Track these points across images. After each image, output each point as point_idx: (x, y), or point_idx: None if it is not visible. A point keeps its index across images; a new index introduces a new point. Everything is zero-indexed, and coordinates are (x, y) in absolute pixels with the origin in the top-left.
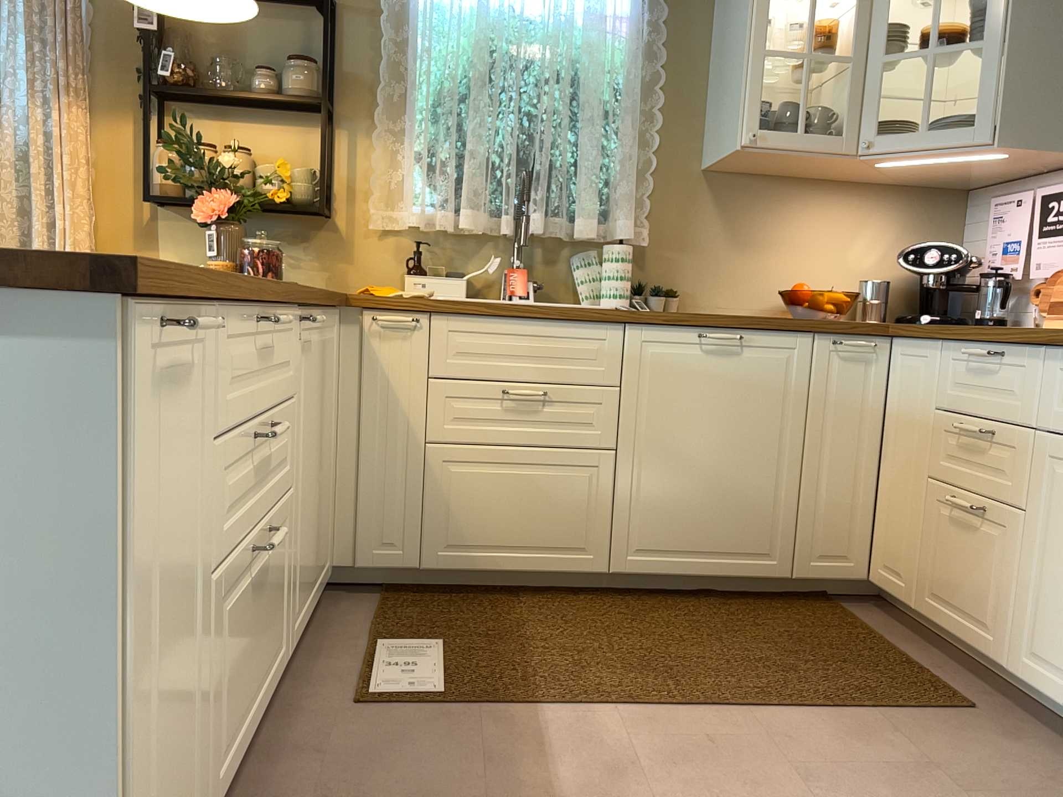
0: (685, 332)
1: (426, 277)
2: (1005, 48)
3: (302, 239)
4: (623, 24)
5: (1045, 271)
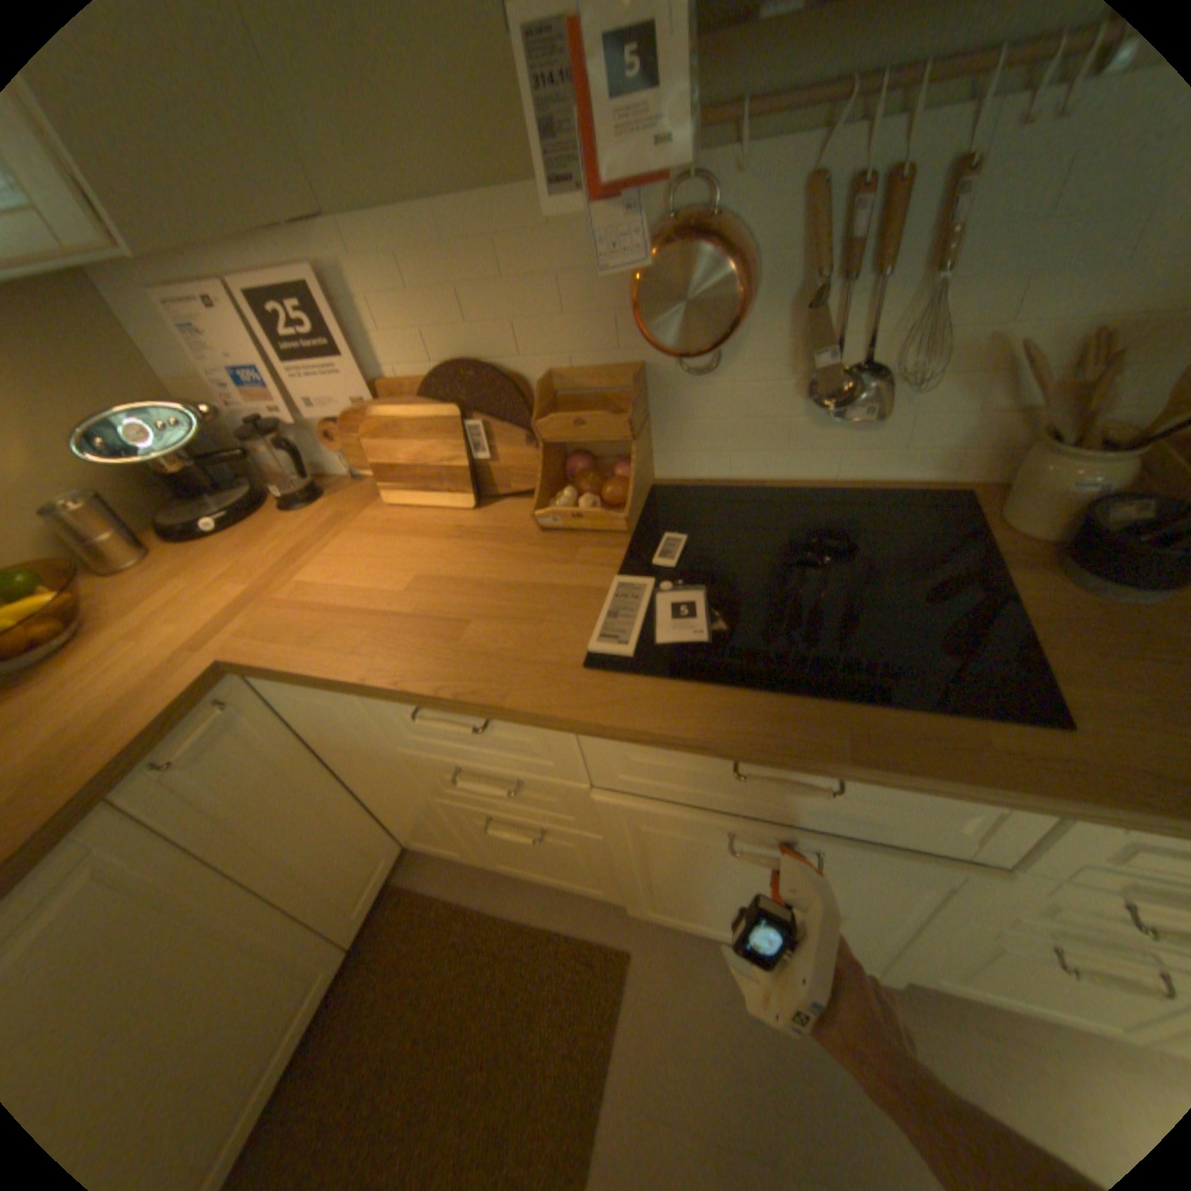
0: None
1: None
2: None
3: None
4: None
5: (320, 408)
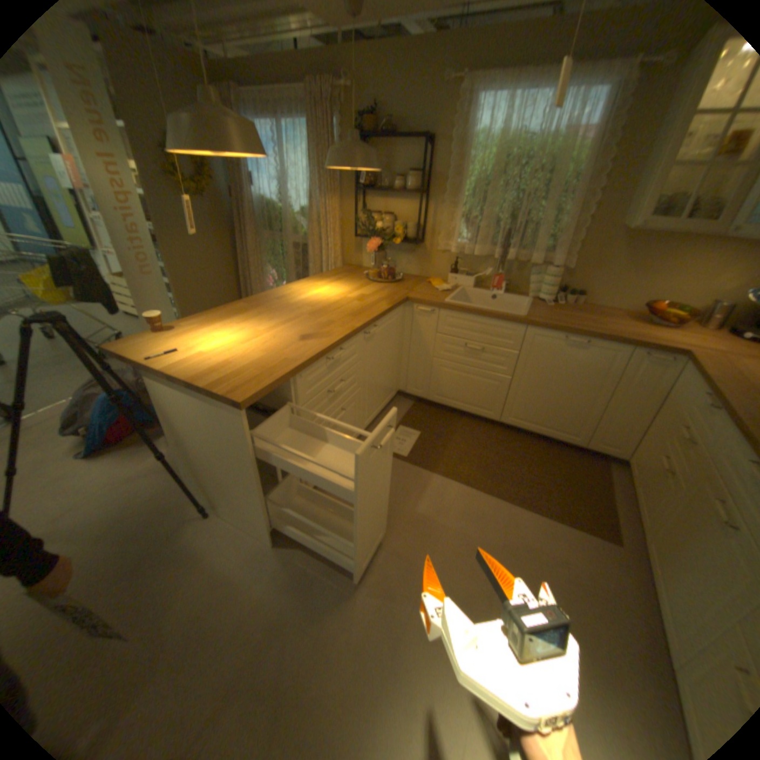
0: (557, 334)
1: (456, 275)
2: None
3: (410, 252)
4: (591, 131)
5: None
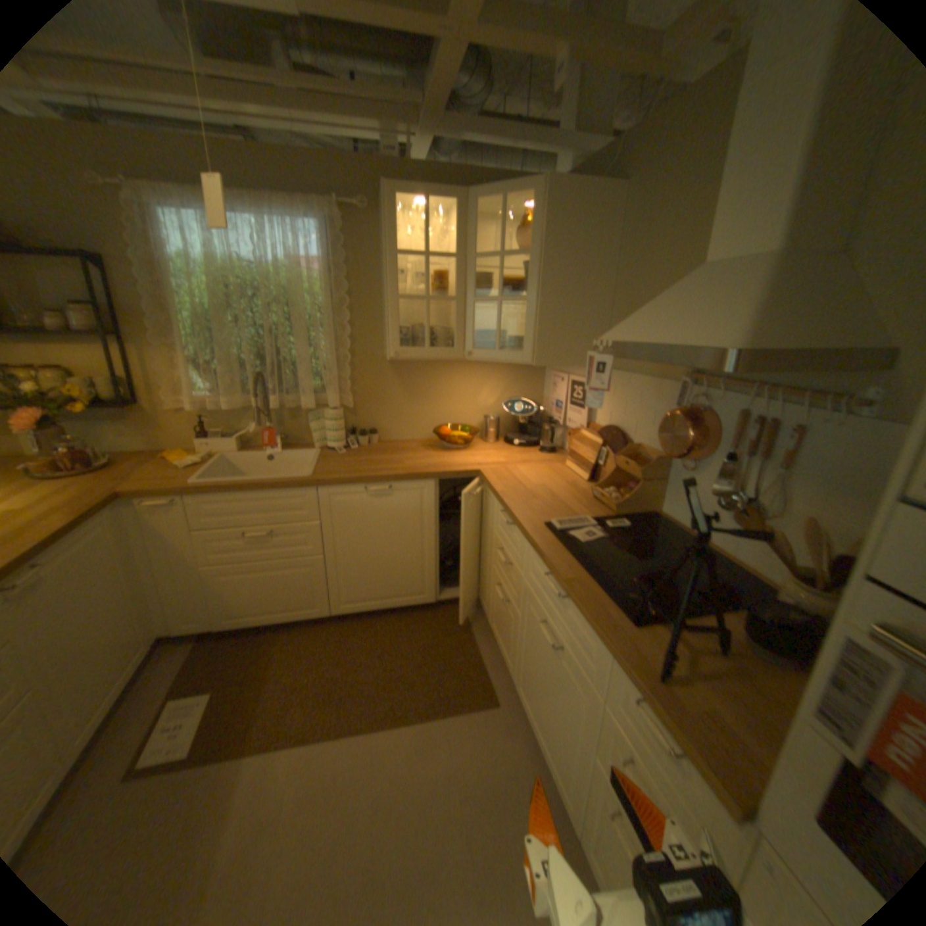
0: (354, 487)
1: (207, 439)
2: (539, 302)
3: (119, 418)
4: (316, 263)
5: (571, 424)
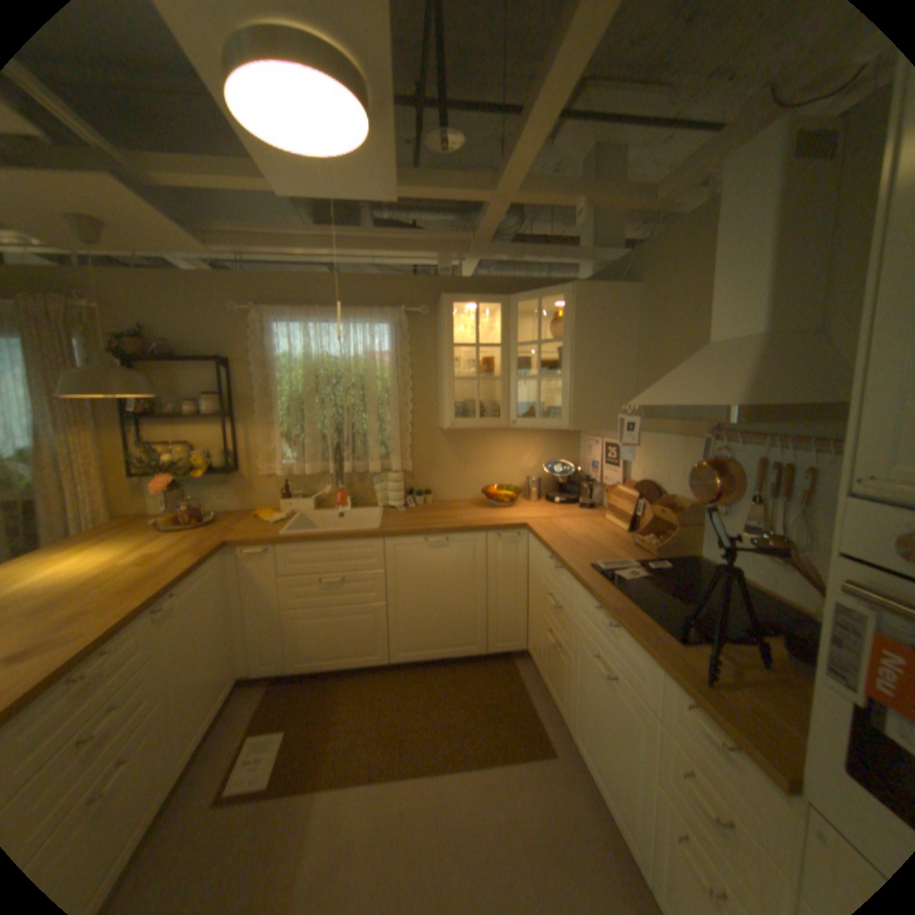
0: (416, 538)
1: (291, 499)
2: (572, 378)
3: (223, 483)
4: (387, 356)
5: (608, 482)
